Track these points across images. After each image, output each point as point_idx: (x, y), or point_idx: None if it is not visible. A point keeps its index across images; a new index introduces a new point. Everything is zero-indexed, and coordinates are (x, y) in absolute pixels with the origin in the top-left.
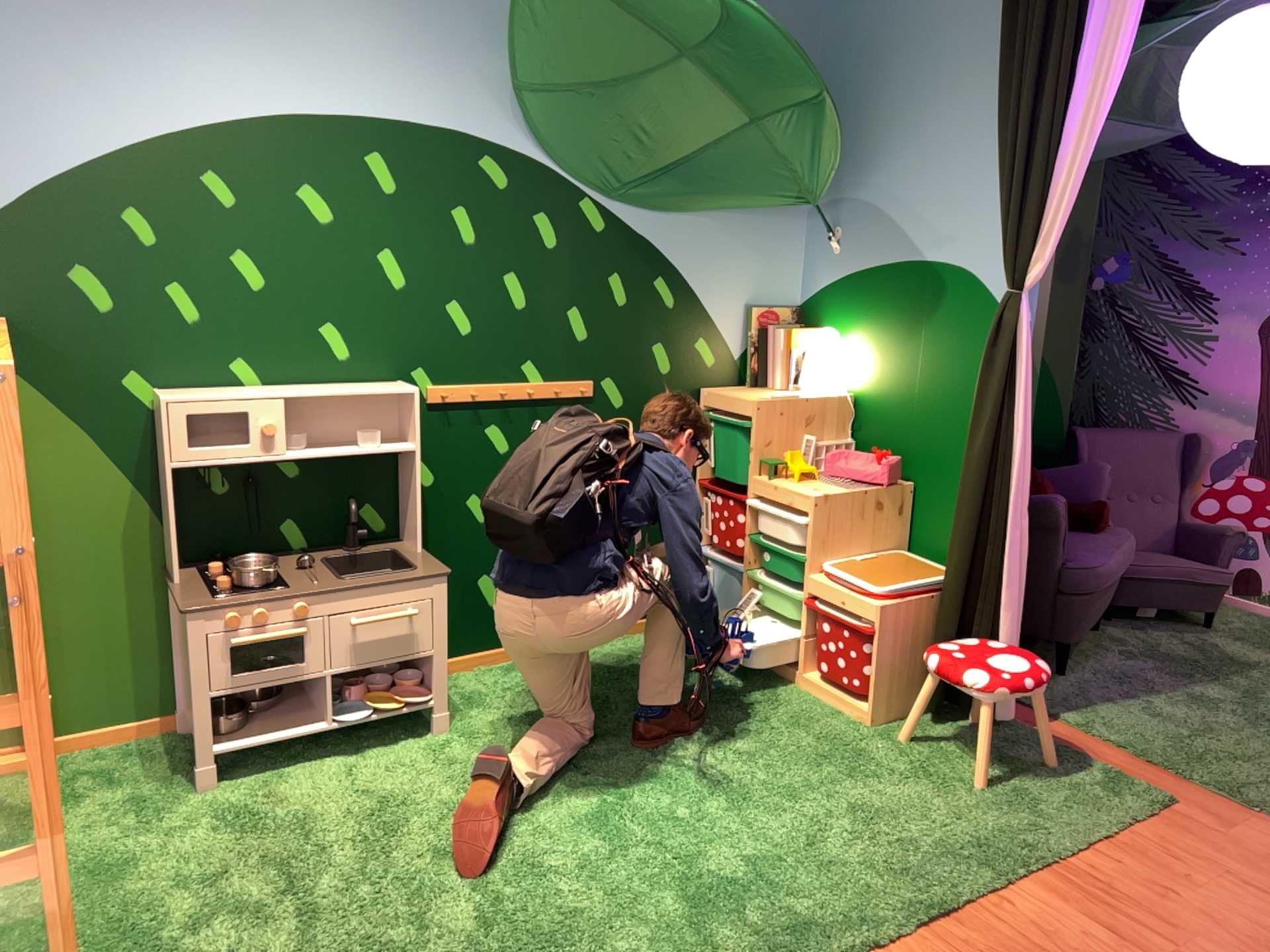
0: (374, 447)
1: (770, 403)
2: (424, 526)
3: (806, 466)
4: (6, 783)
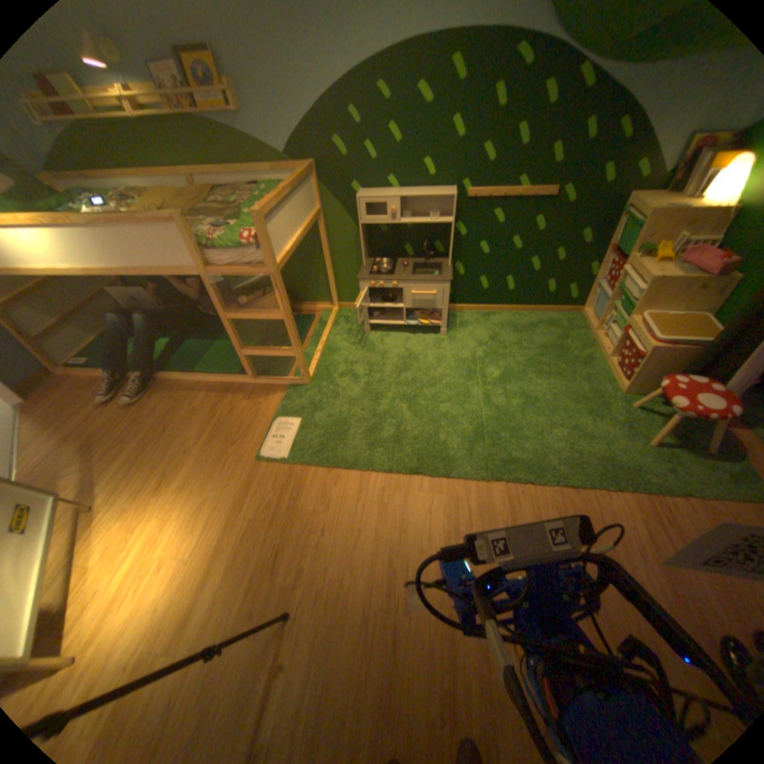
0: (433, 220)
1: (664, 211)
2: (457, 254)
3: (675, 253)
4: (321, 315)
